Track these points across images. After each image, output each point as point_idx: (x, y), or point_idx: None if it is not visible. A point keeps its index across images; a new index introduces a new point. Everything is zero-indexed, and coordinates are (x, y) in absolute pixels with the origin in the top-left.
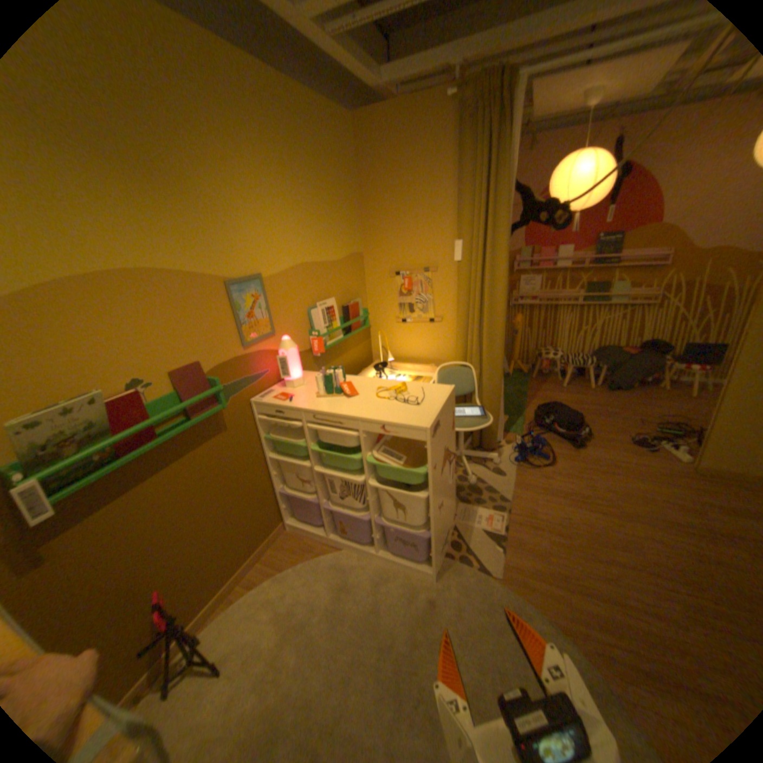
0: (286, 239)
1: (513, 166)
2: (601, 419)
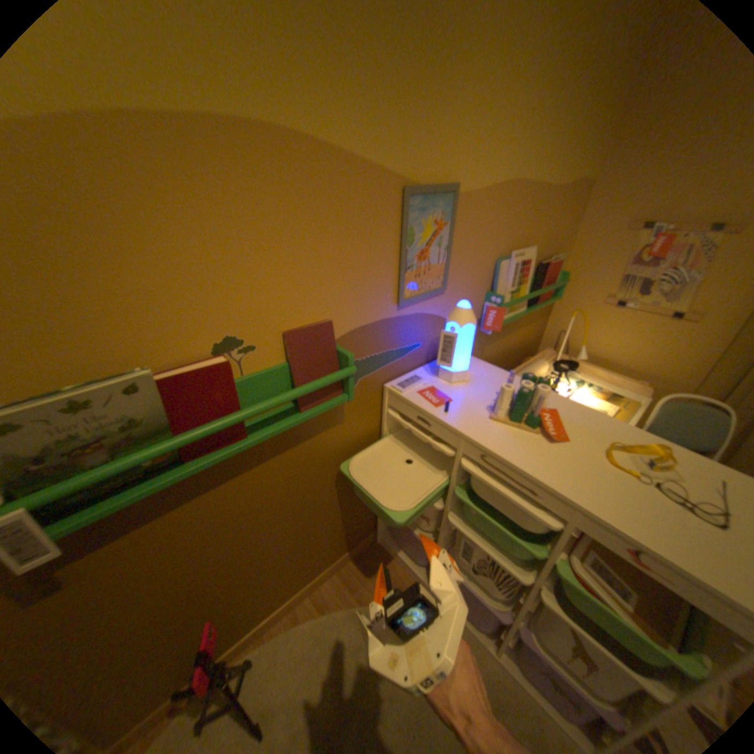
0: (515, 126)
1: None
2: None
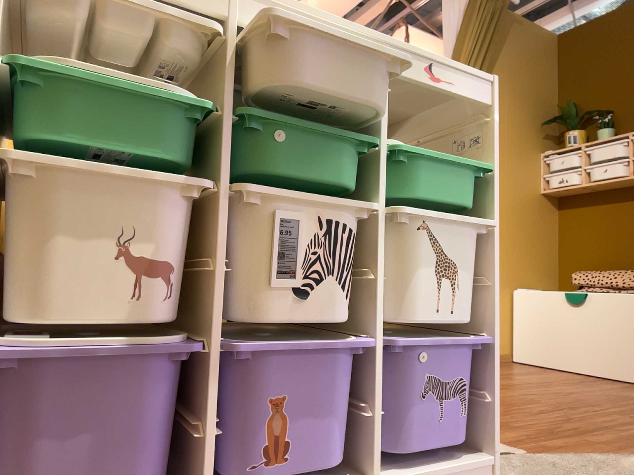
0: None
1: None
2: None
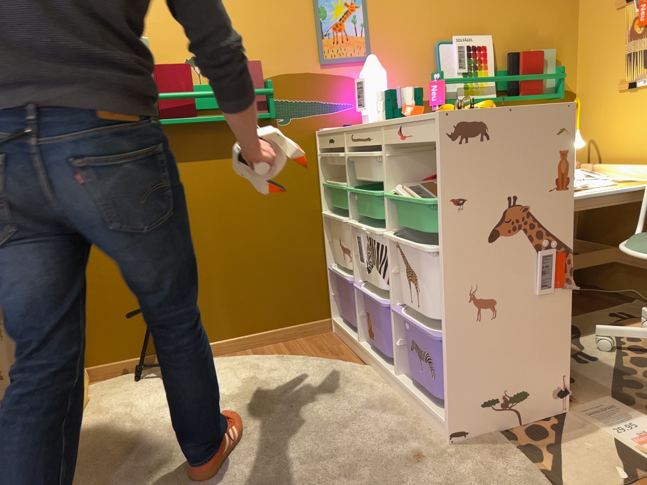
0: None
1: None
2: None
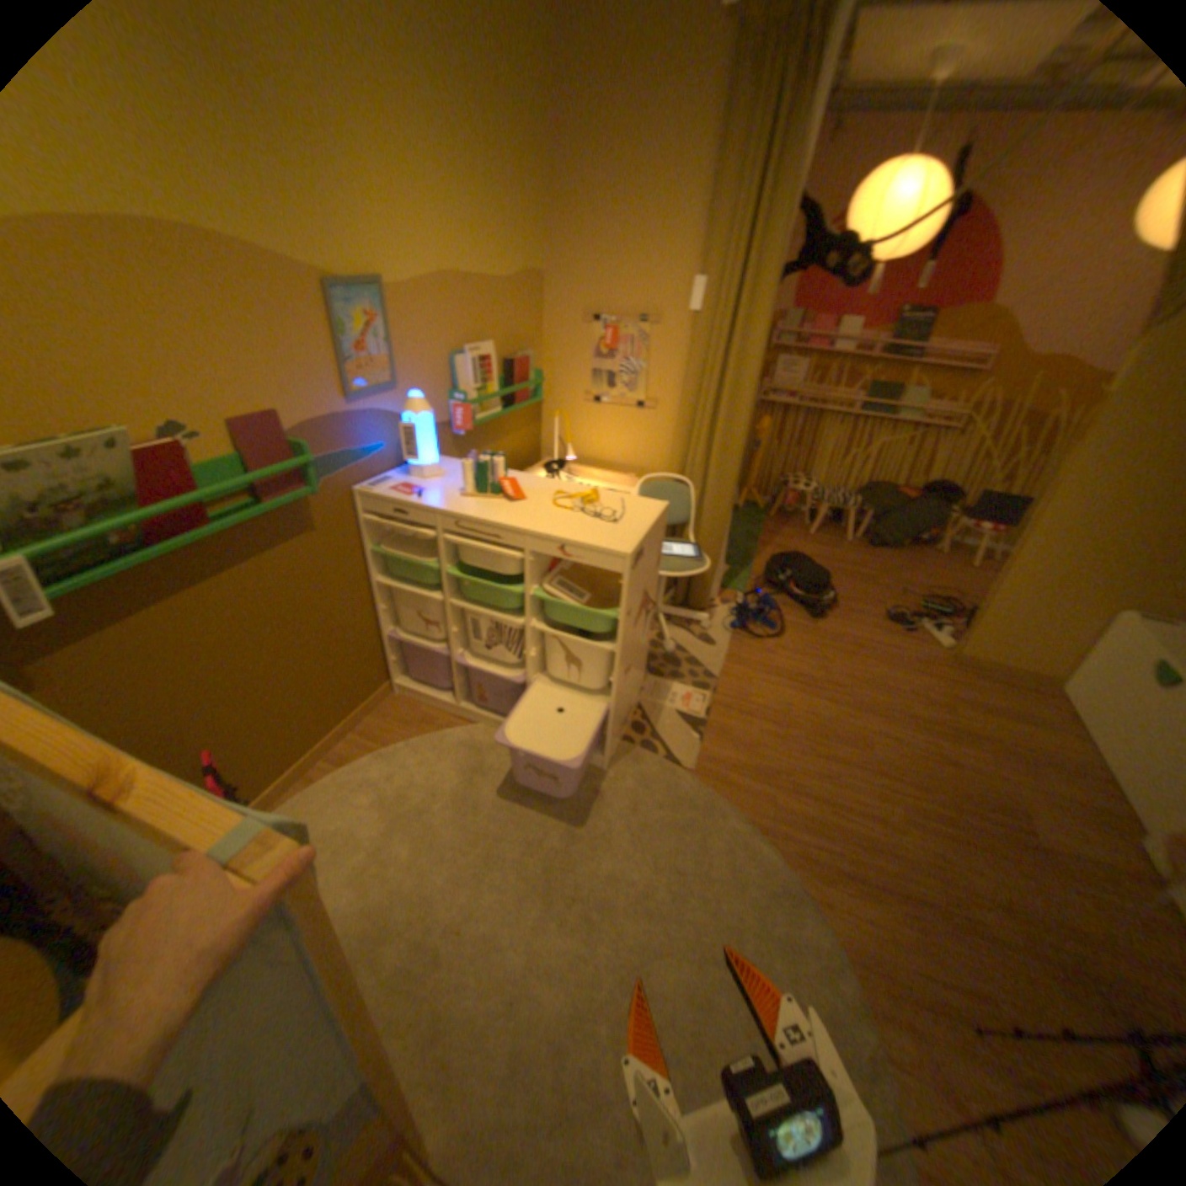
0: (425, 224)
1: (803, 165)
2: (852, 583)
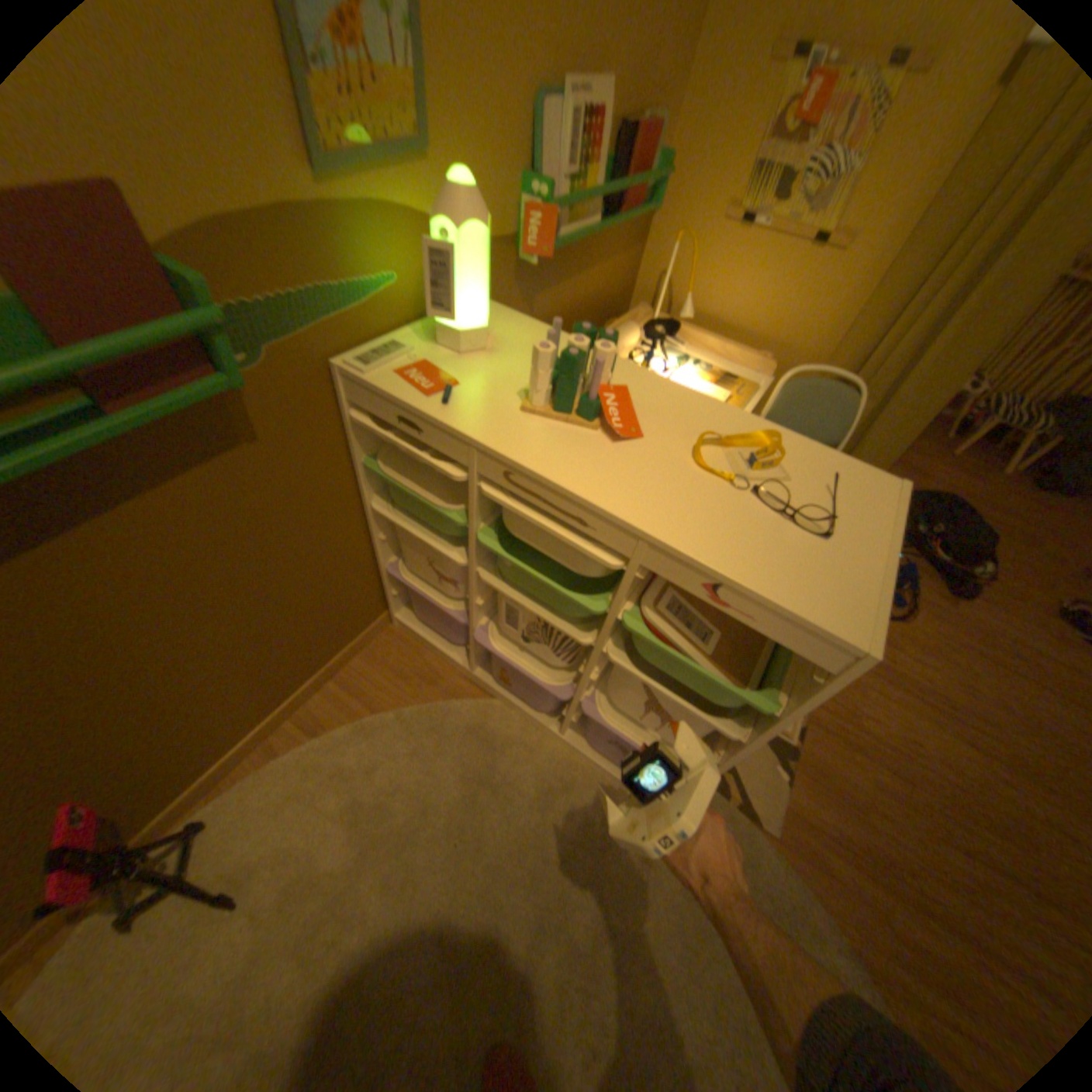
0: None
1: None
2: (1011, 546)
